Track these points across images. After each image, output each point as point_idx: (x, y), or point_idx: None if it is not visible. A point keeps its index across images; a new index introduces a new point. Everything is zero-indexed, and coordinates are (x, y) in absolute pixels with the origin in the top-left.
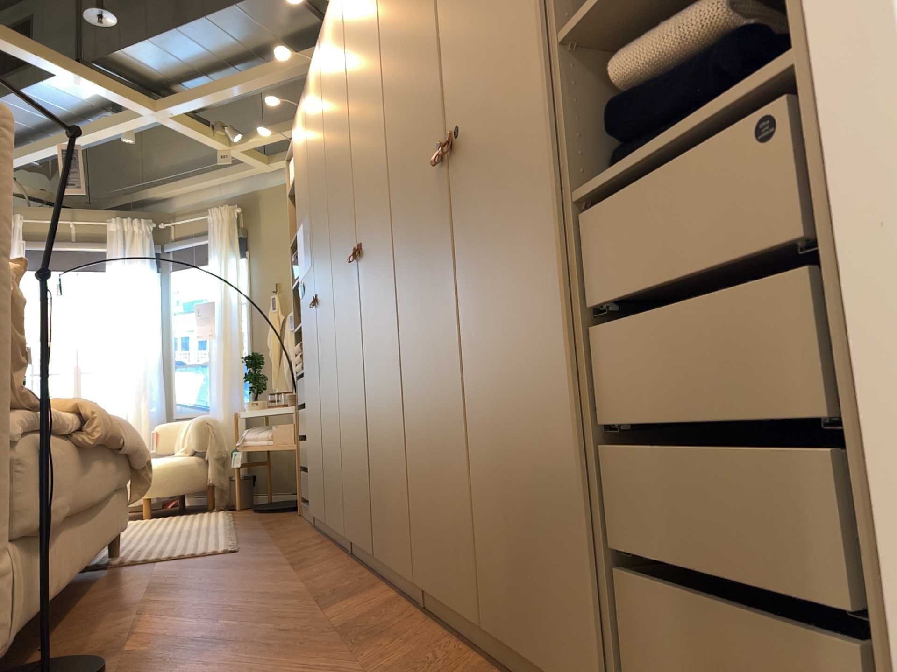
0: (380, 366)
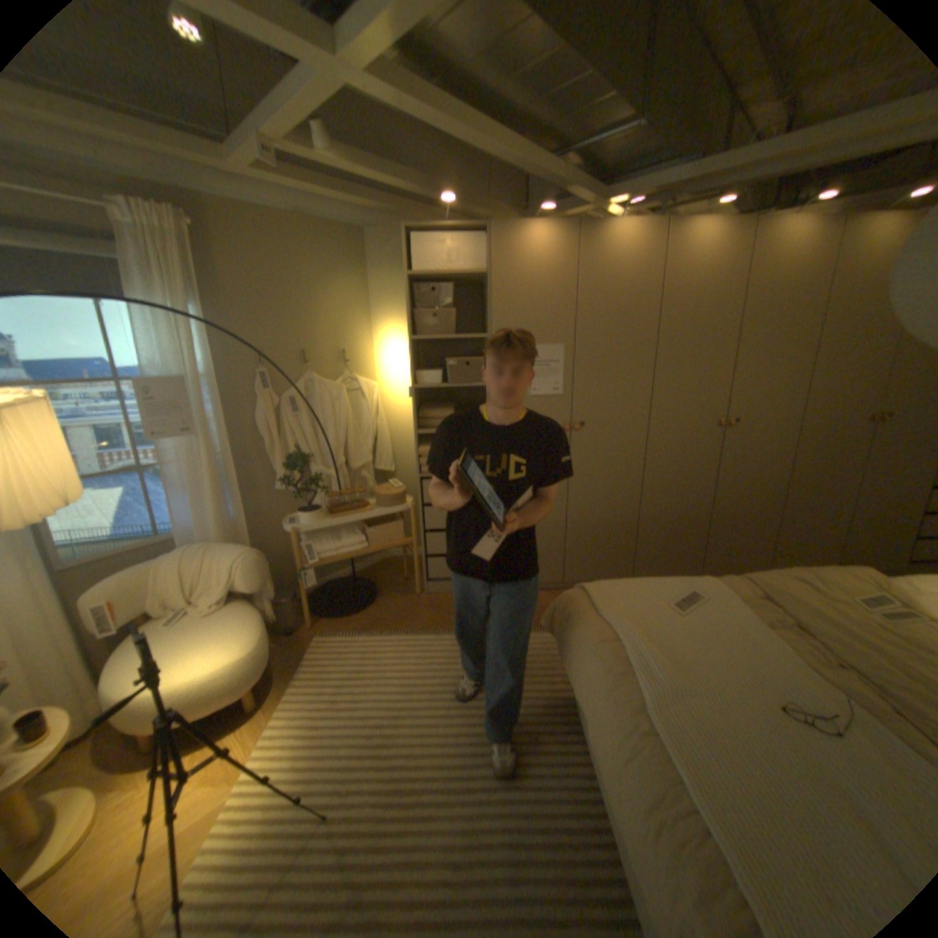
0: (746, 490)
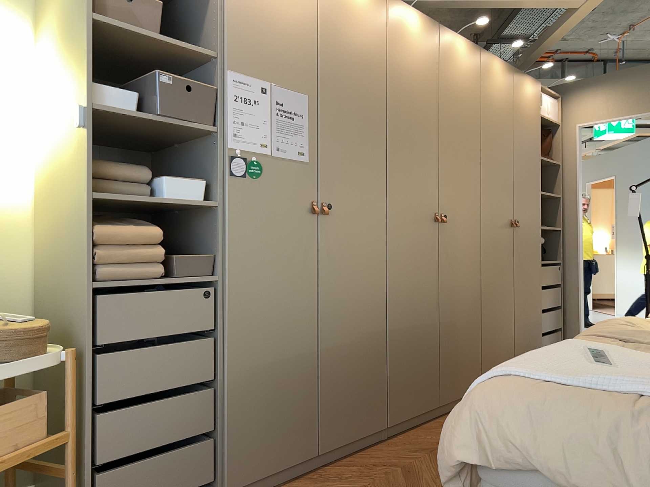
0: (459, 293)
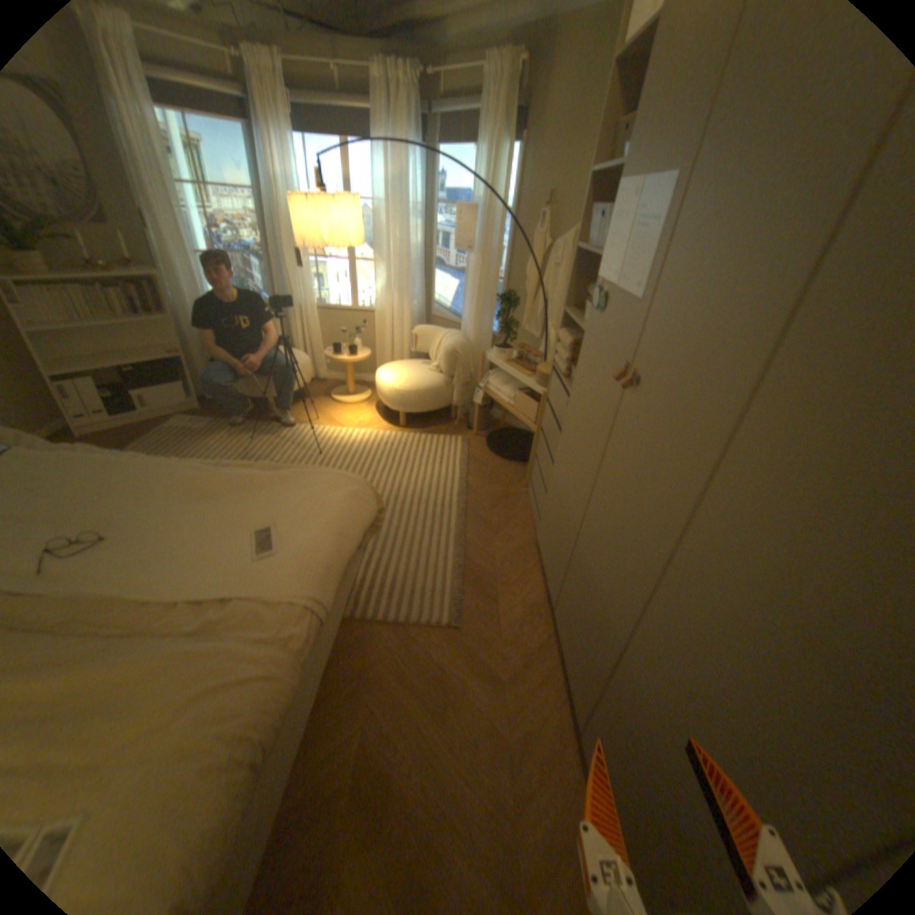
0: None
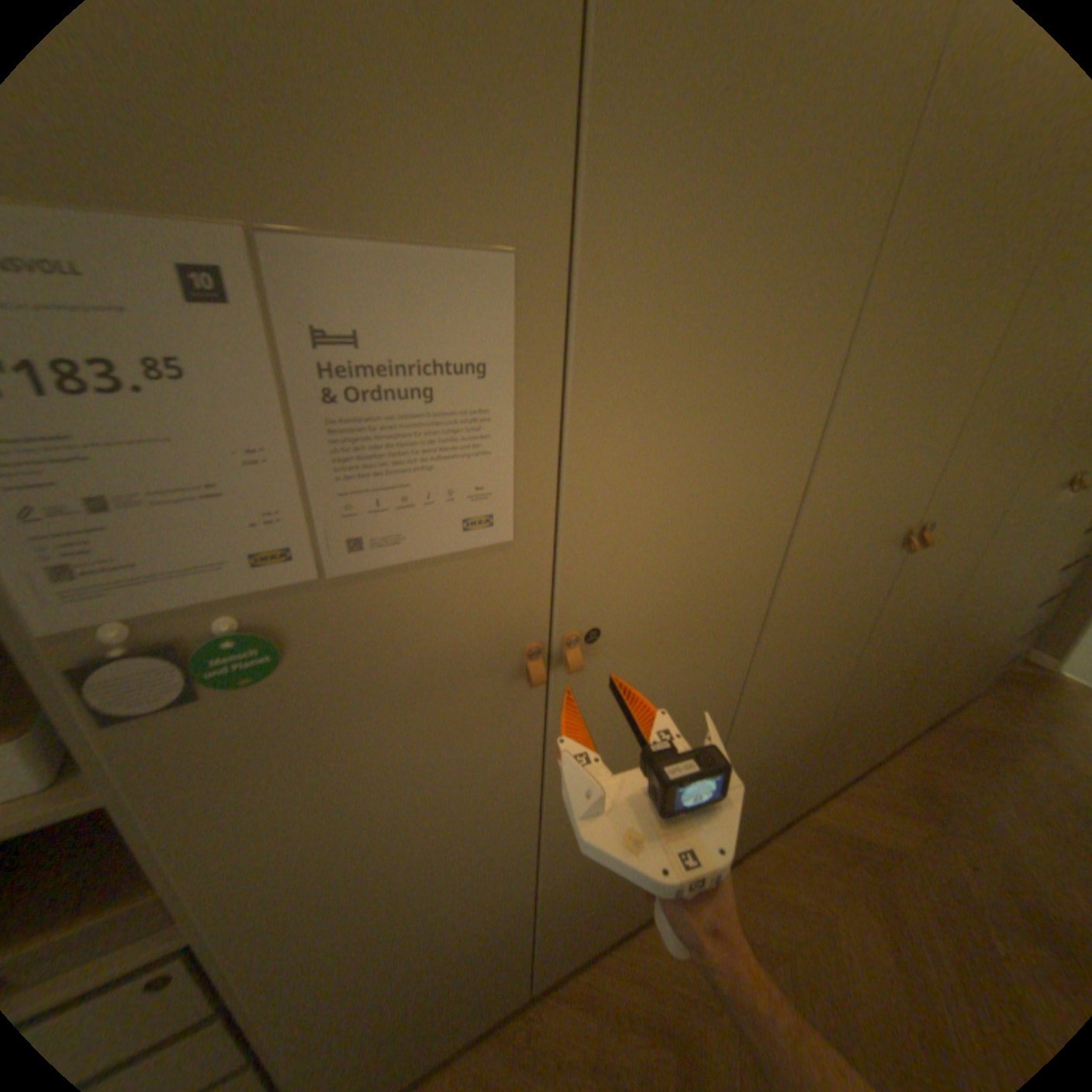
0: (892, 661)
